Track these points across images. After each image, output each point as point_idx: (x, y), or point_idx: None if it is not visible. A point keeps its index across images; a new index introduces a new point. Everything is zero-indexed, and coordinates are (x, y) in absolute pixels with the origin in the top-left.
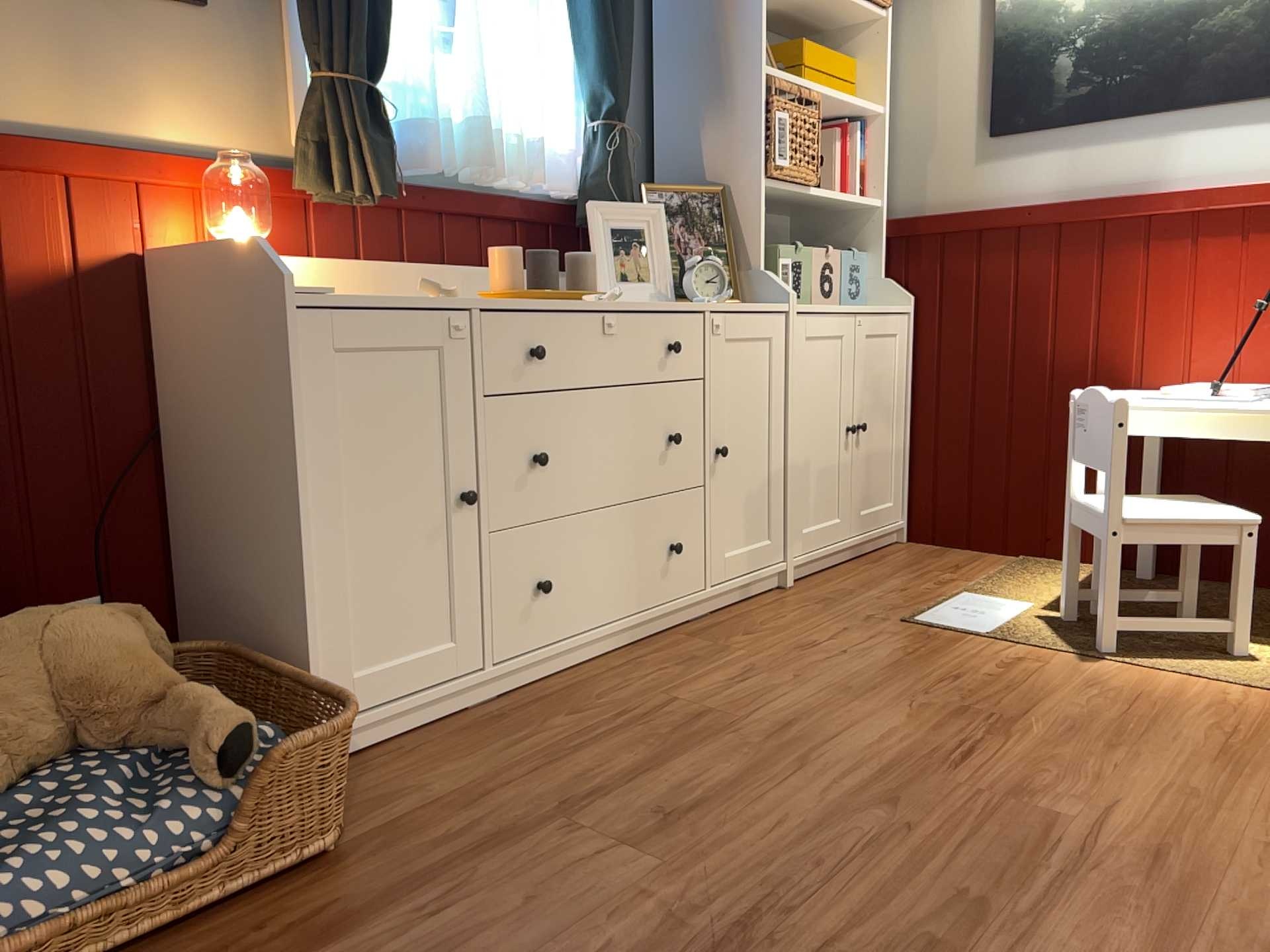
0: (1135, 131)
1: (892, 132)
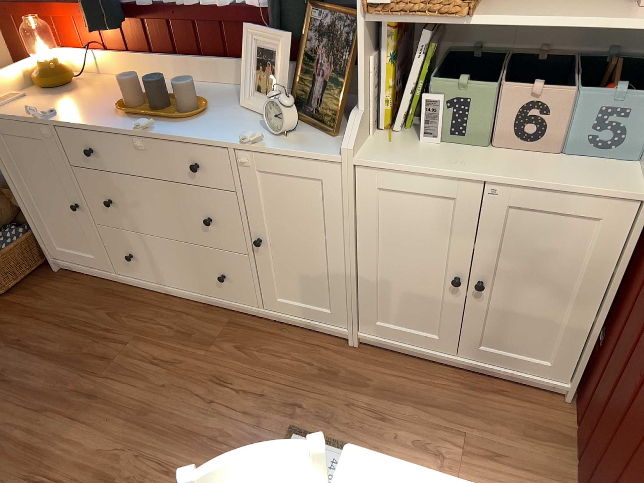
0: None
1: None
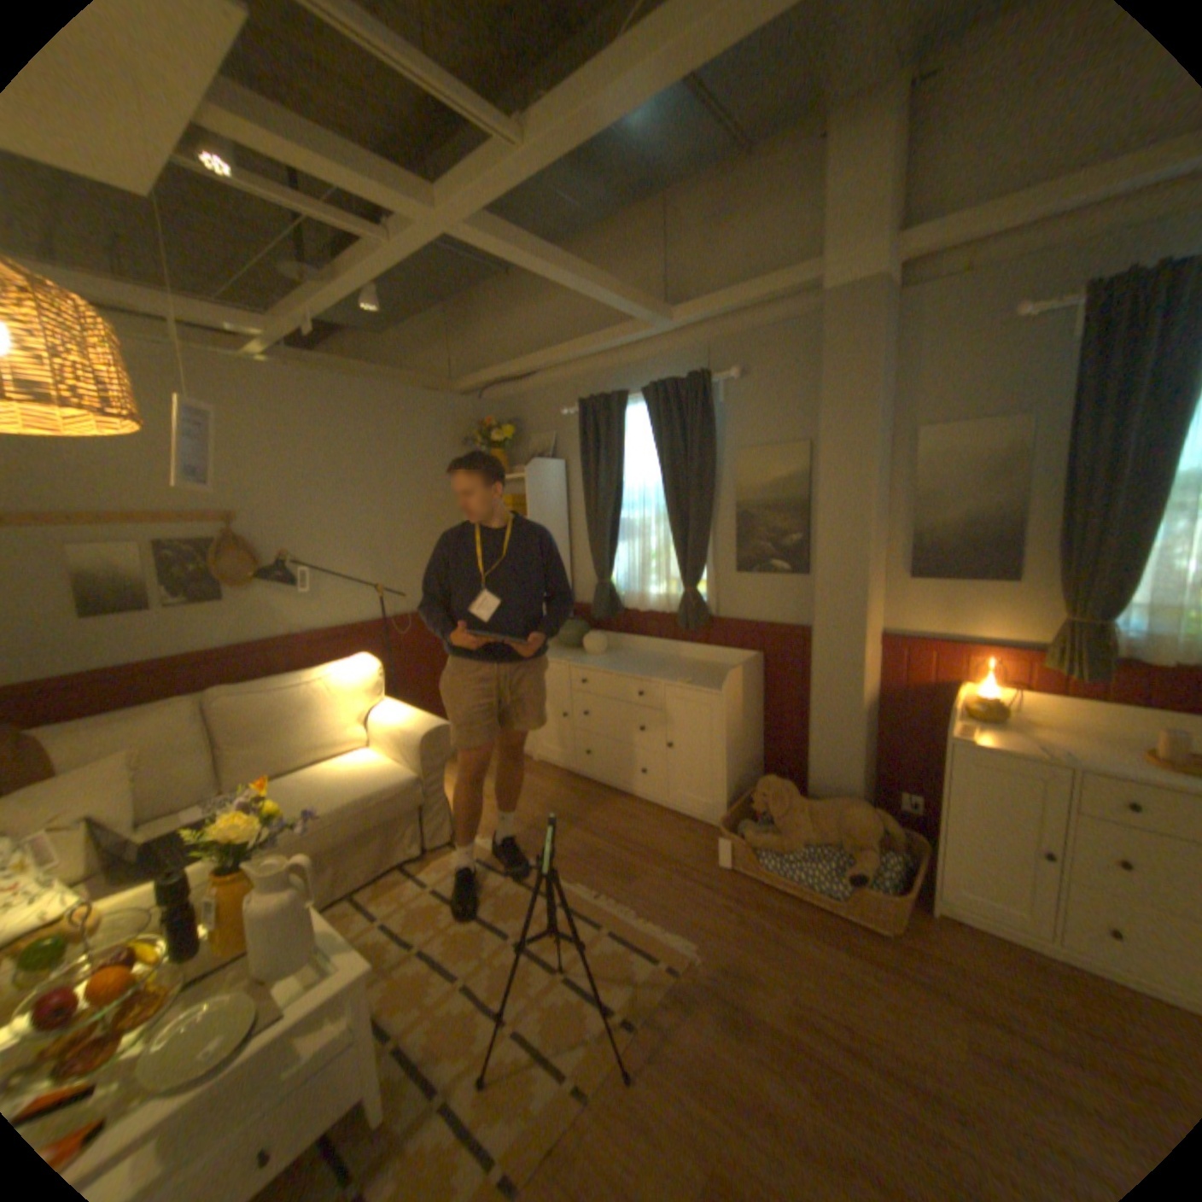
0: None
1: None
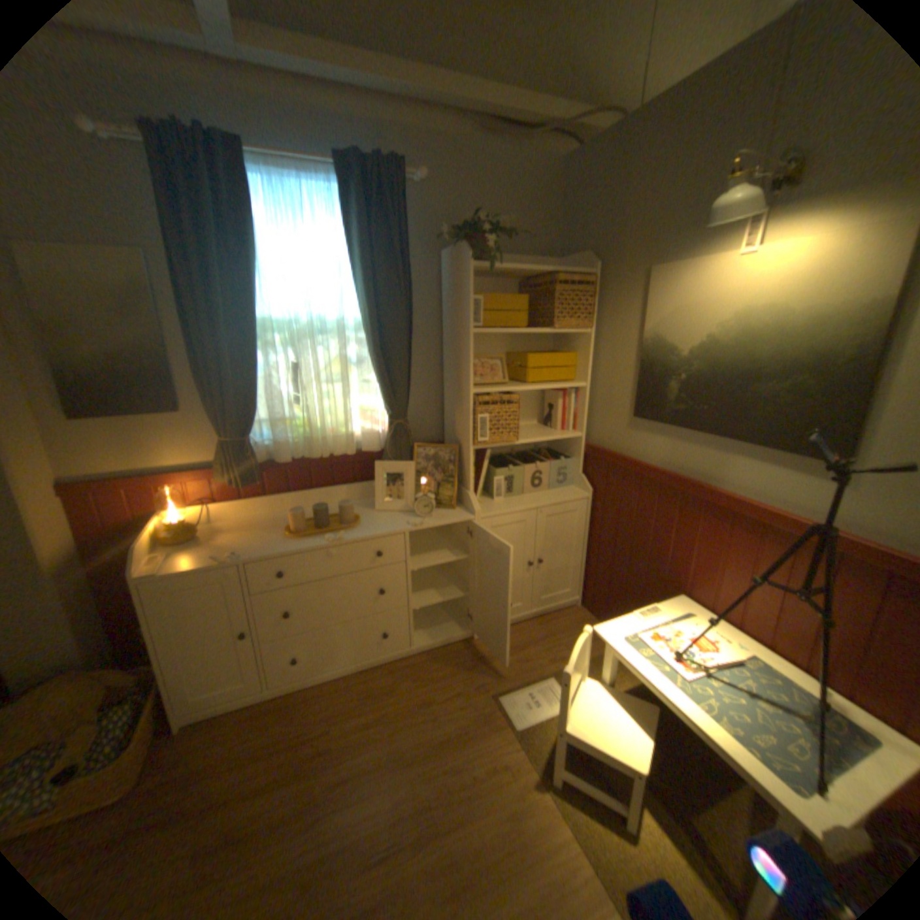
0: (711, 442)
1: (594, 394)
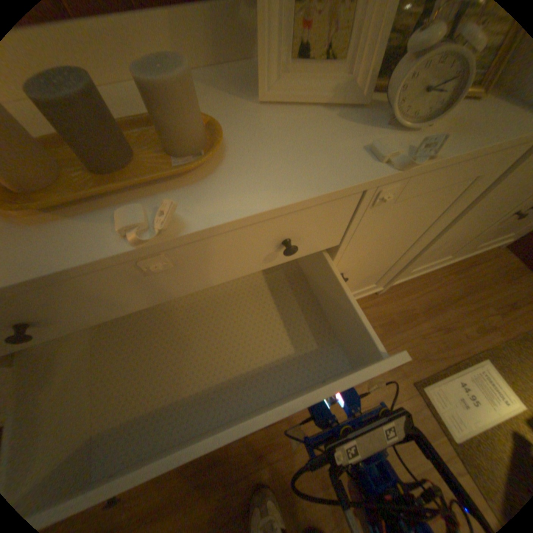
0: None
1: None
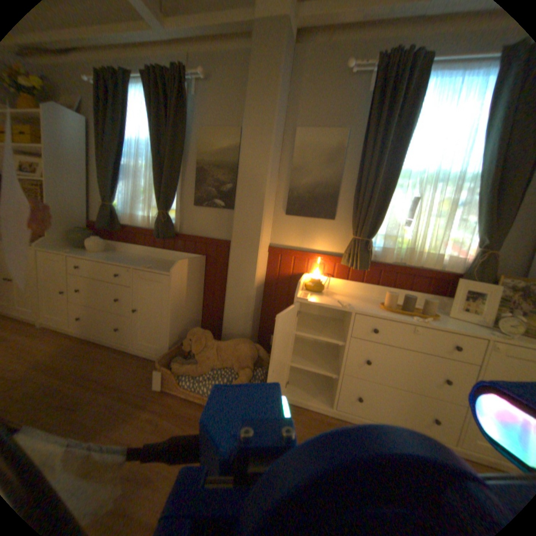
0: None
1: None
